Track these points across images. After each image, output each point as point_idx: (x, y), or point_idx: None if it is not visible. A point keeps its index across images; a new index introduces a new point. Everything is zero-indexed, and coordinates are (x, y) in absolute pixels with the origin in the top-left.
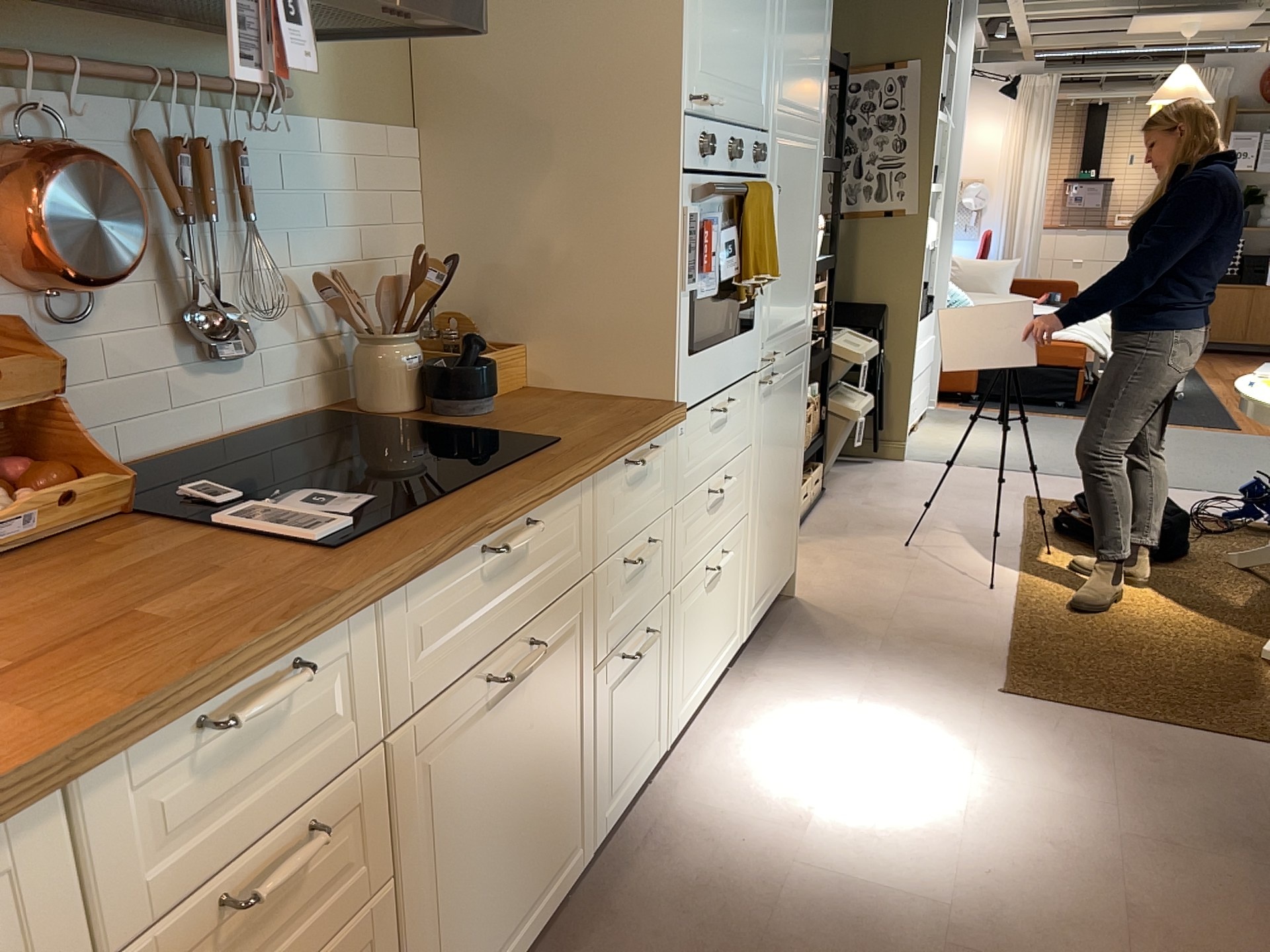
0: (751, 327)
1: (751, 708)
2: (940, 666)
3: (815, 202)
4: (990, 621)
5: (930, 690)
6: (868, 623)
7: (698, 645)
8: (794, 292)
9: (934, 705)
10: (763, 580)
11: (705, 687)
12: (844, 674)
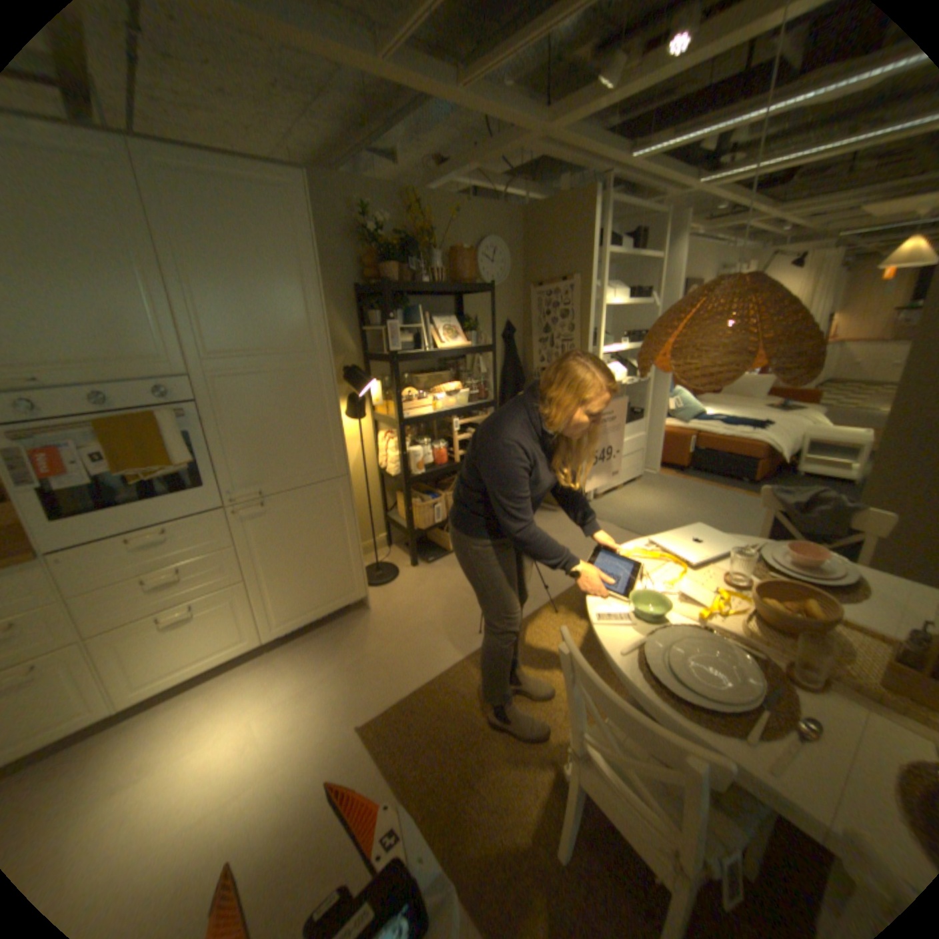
0: (196, 487)
1: (230, 688)
2: (358, 692)
3: (323, 398)
4: (439, 663)
5: (324, 710)
6: (373, 642)
7: (156, 659)
8: (290, 455)
9: (307, 725)
10: (290, 610)
11: (182, 676)
12: (305, 679)
